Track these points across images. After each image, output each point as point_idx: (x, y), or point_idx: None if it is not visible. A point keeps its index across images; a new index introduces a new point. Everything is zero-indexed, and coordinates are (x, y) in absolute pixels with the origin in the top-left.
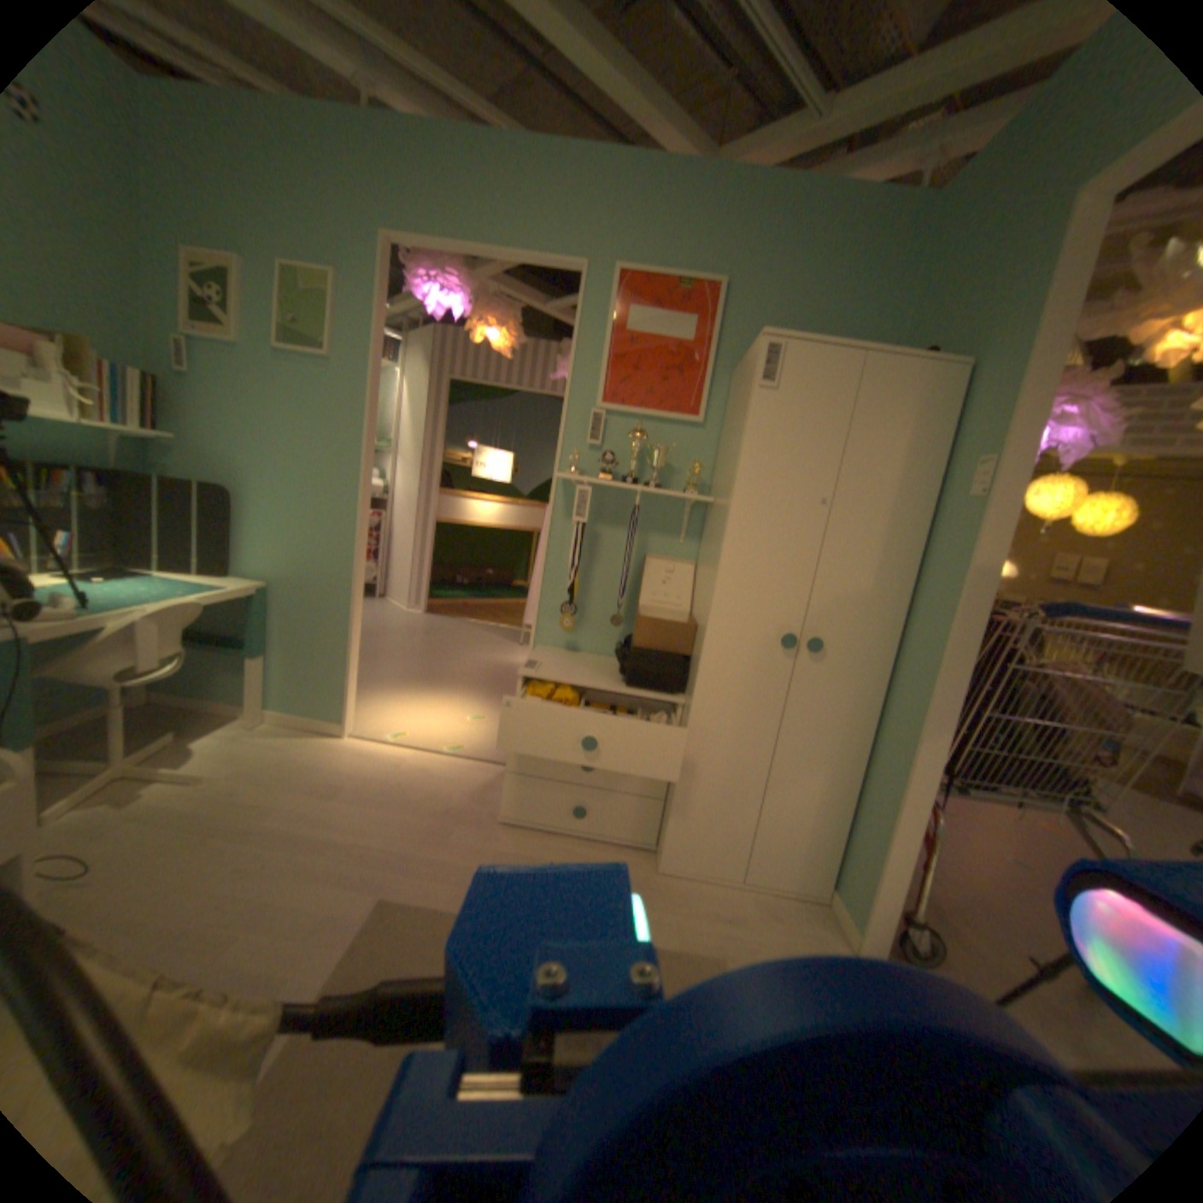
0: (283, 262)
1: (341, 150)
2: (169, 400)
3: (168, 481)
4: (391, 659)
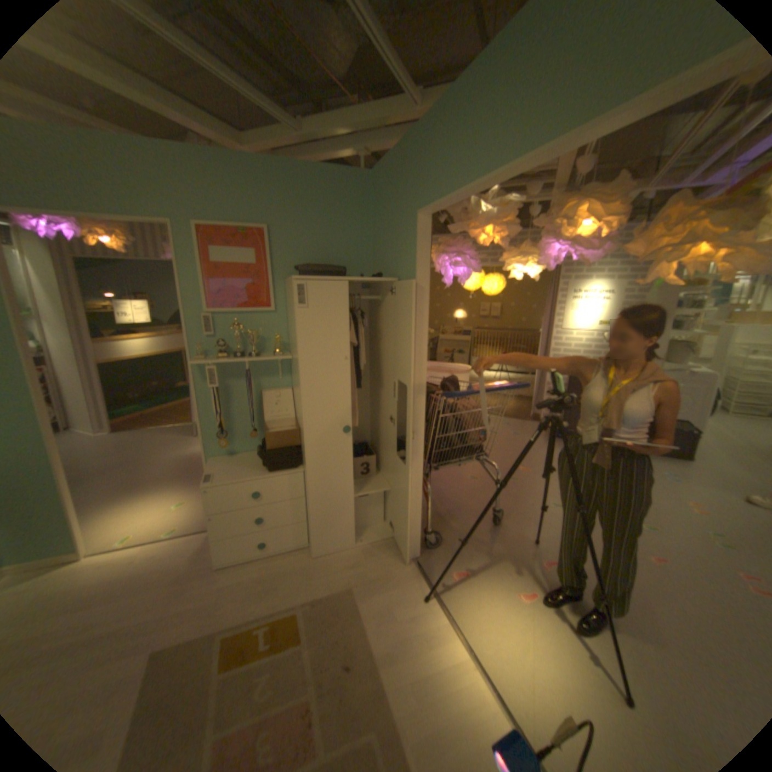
0: None
1: None
2: None
3: None
4: (96, 482)
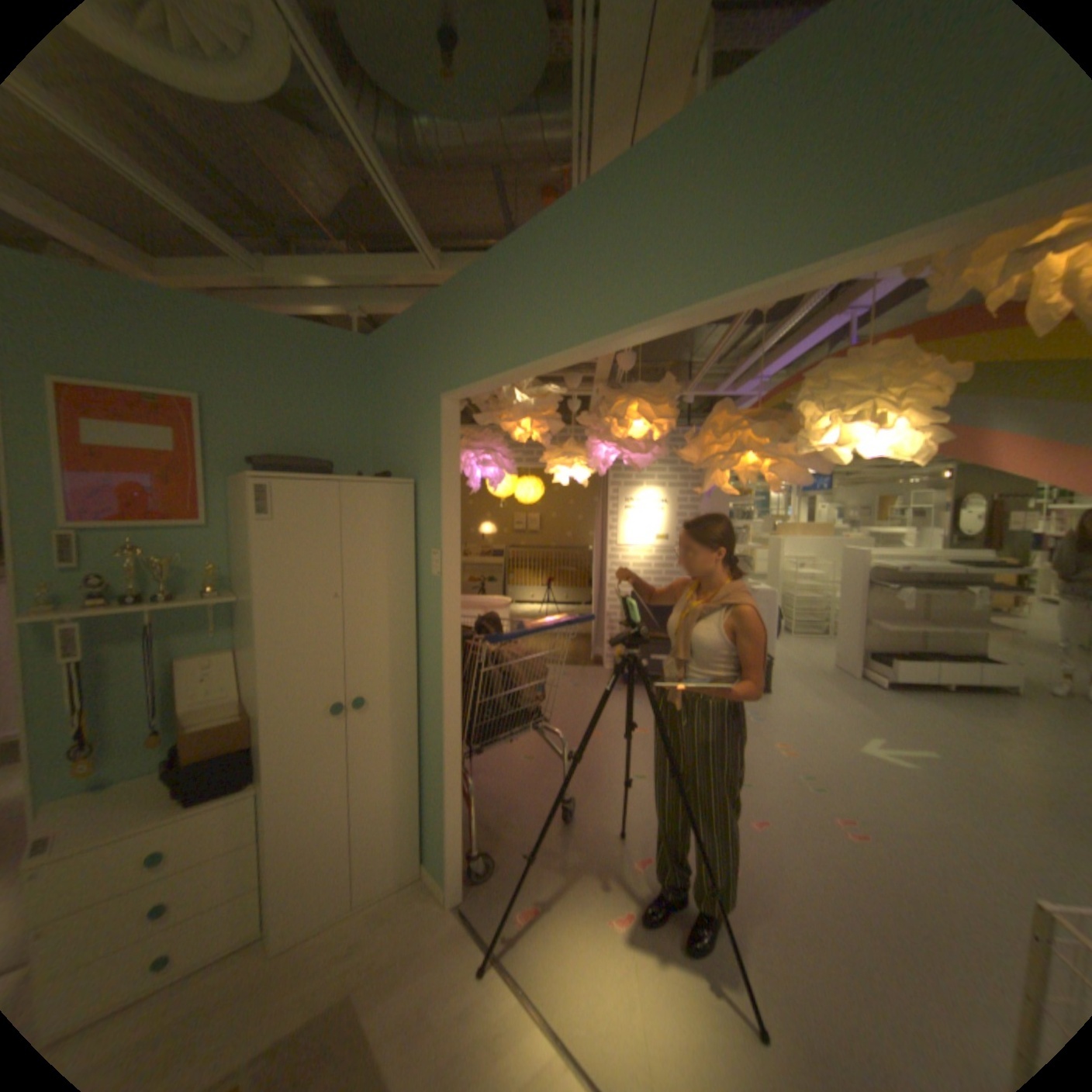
0: None
1: None
2: None
3: None
4: None
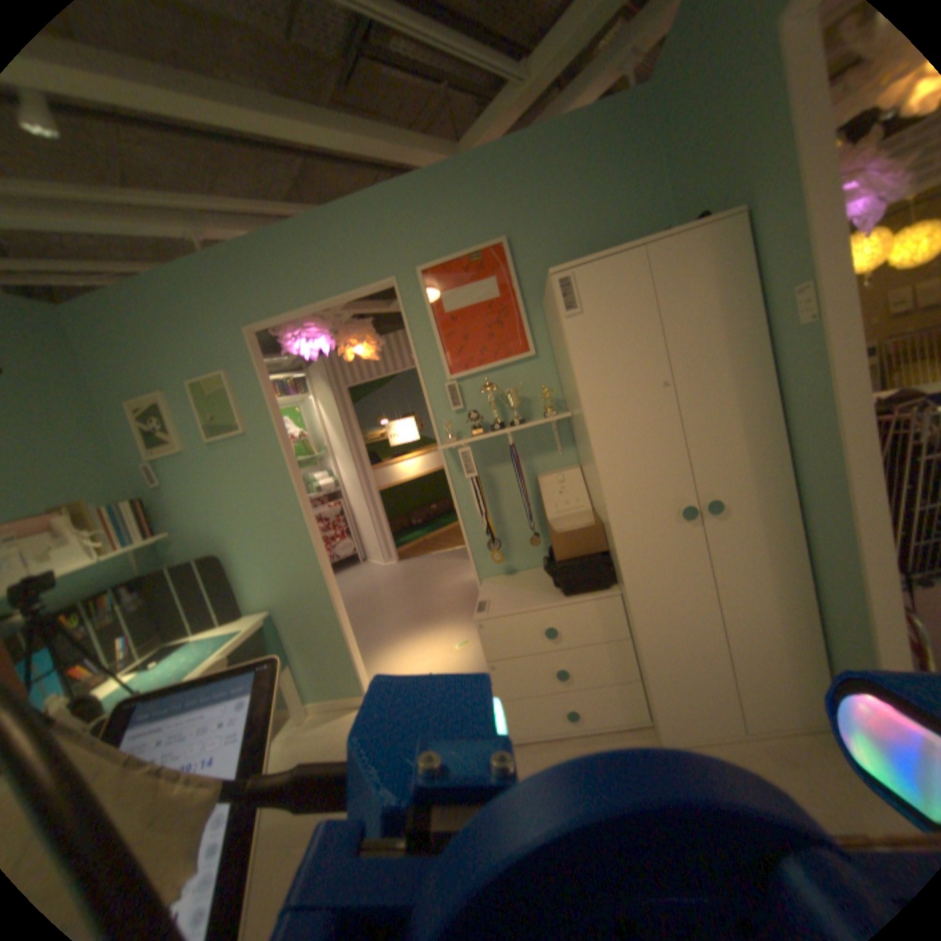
0: (189, 382)
1: (194, 287)
2: (156, 510)
3: (175, 569)
4: (385, 614)
